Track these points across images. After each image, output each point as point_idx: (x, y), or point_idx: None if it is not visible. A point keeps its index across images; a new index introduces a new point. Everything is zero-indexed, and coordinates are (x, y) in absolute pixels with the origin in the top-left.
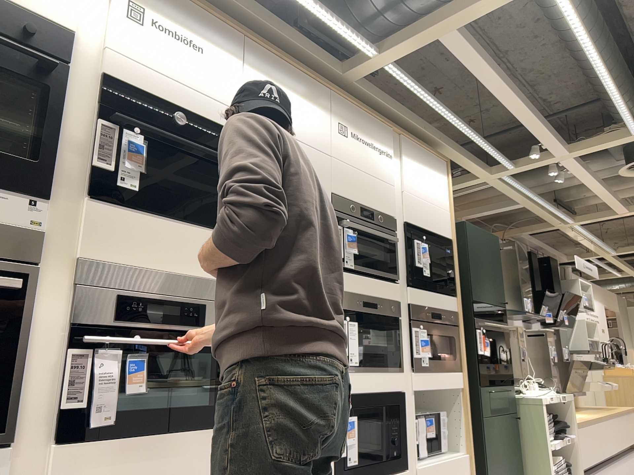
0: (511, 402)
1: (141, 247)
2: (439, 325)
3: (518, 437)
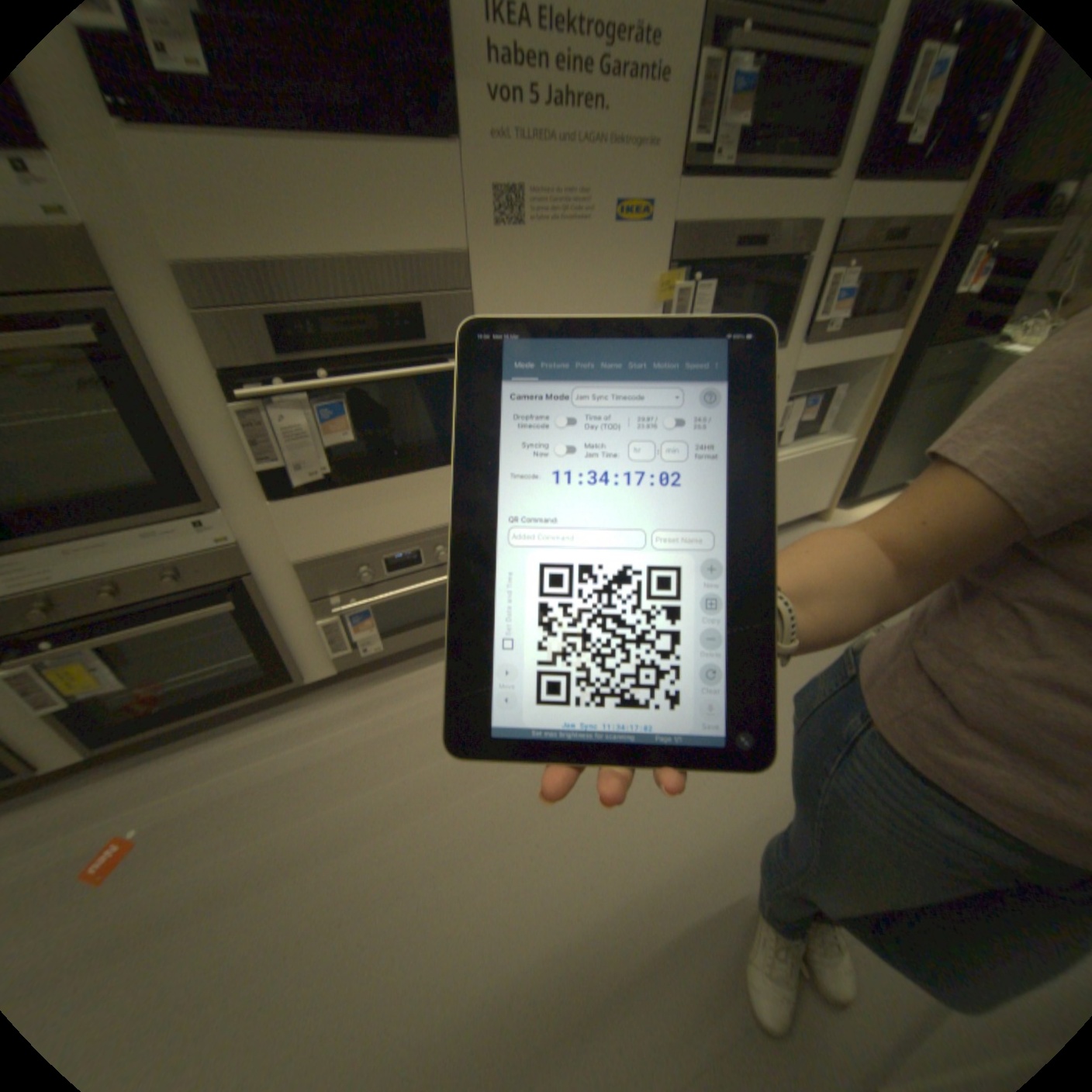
0: (978, 361)
1: (269, 215)
2: (897, 250)
3: (960, 407)
